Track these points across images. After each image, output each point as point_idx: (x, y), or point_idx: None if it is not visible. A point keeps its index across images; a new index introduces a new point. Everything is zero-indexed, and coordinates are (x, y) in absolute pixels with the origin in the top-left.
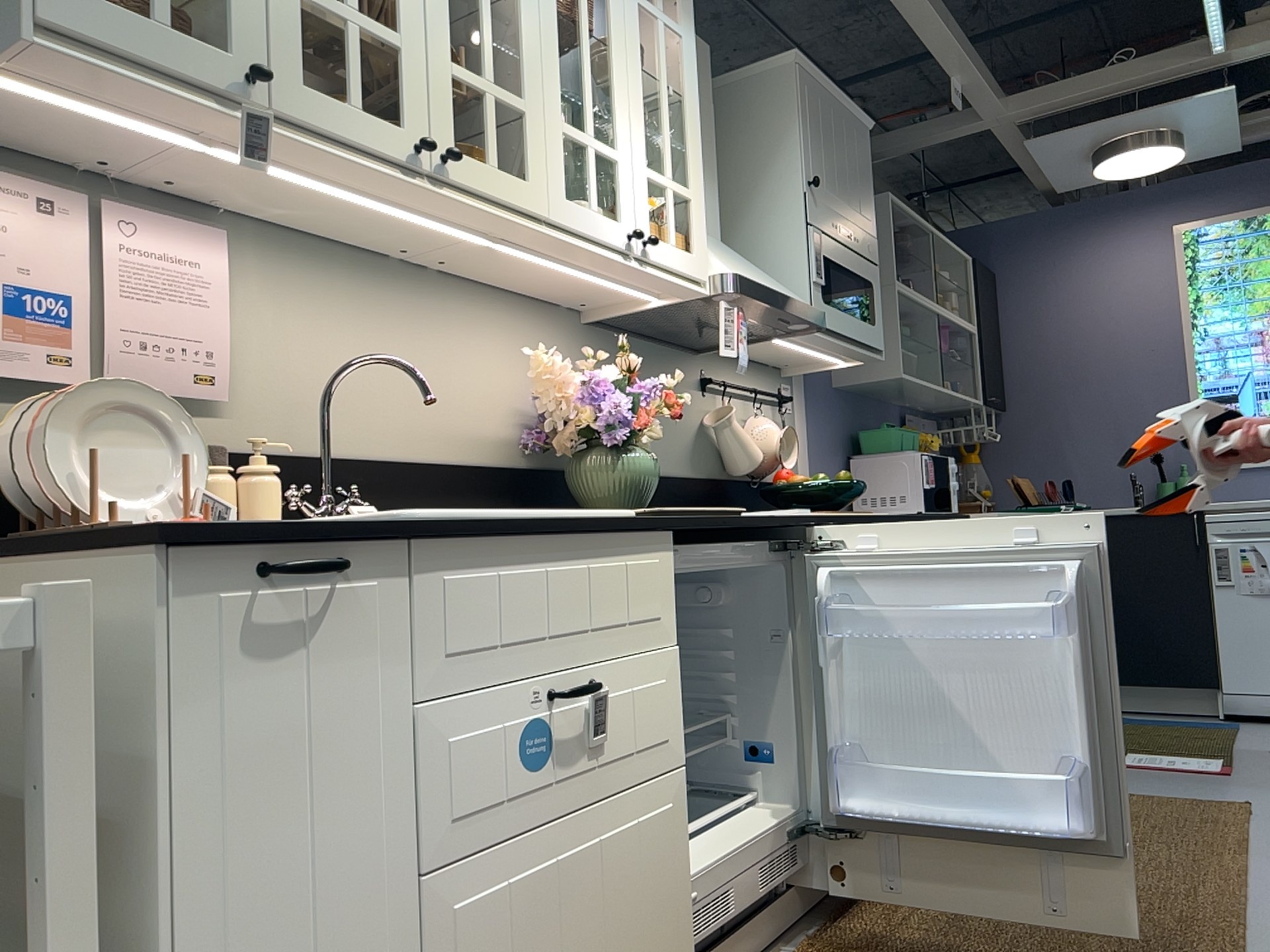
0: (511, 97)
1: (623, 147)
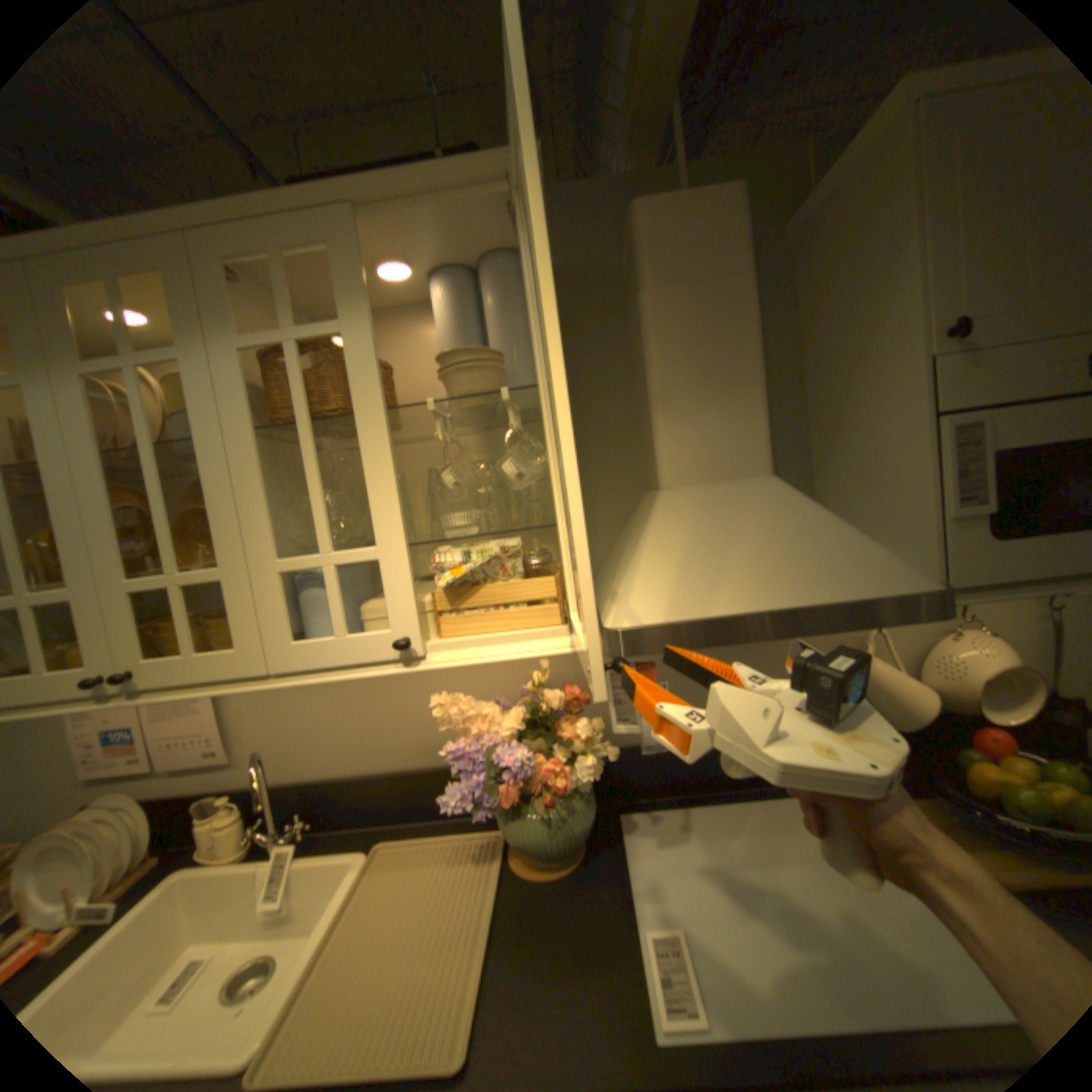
0: (199, 573)
1: (384, 536)
